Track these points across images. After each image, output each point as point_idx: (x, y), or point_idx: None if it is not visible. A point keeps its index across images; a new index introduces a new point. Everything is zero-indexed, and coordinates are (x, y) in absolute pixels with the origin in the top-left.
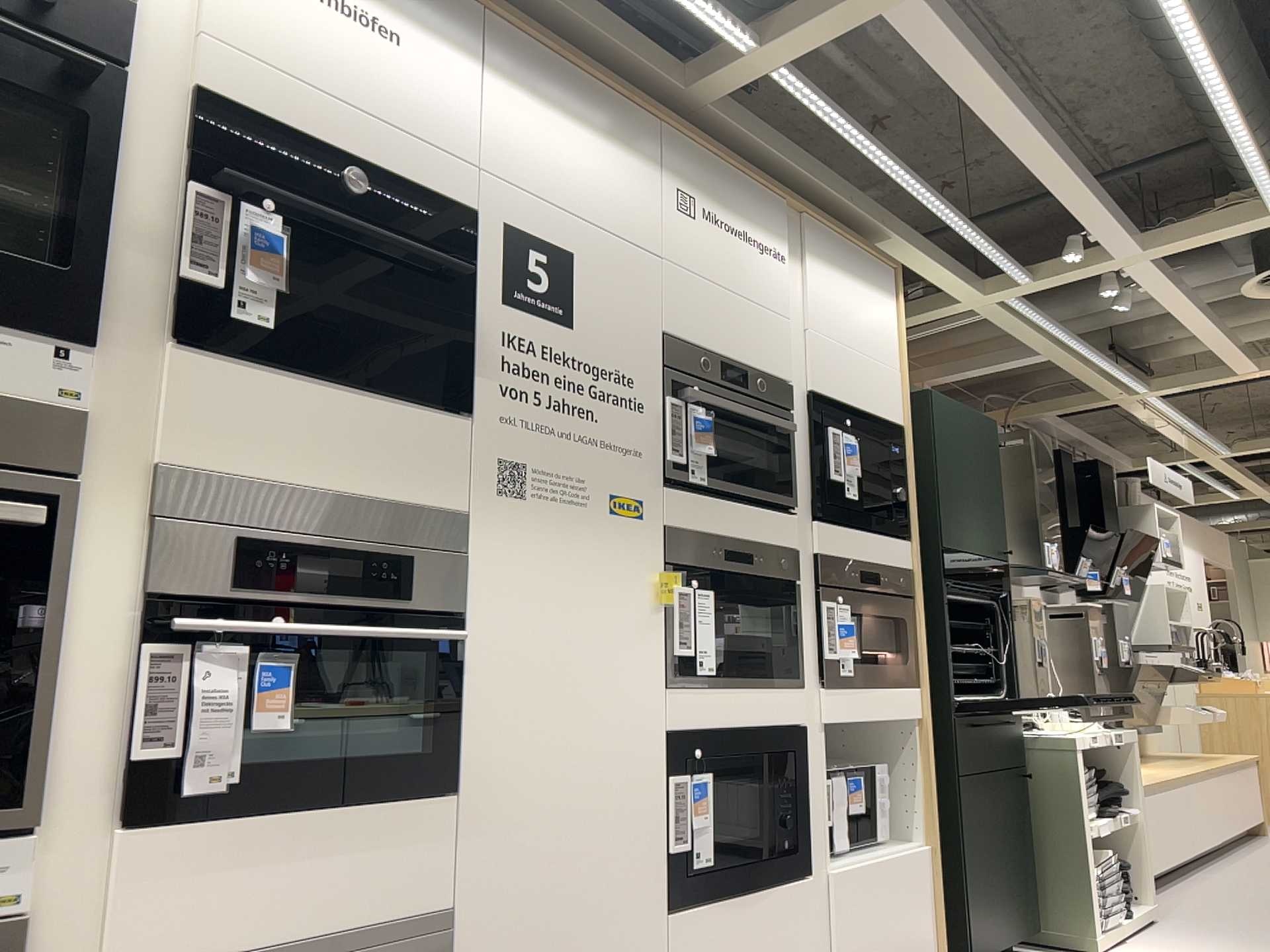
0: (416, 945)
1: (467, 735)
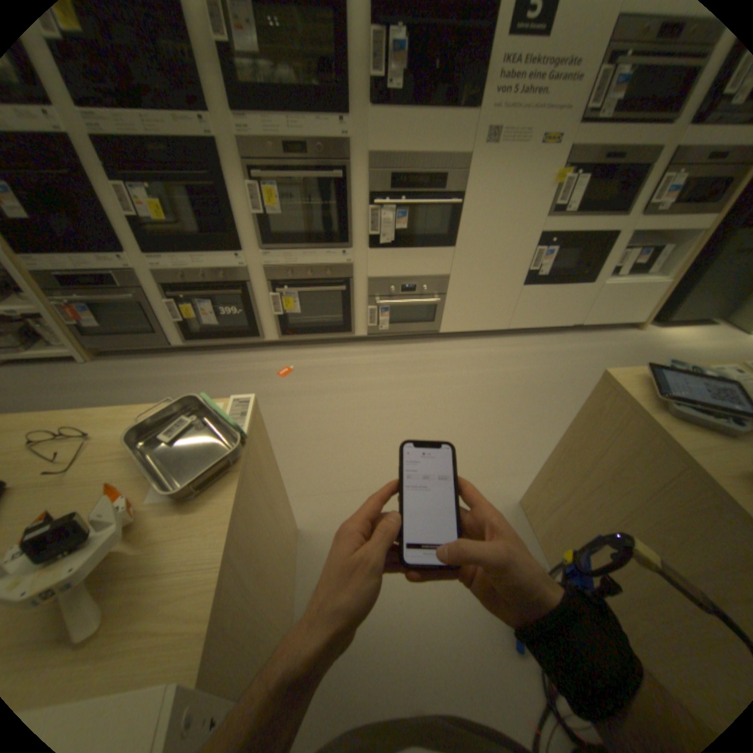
0: (437, 281)
1: (460, 231)
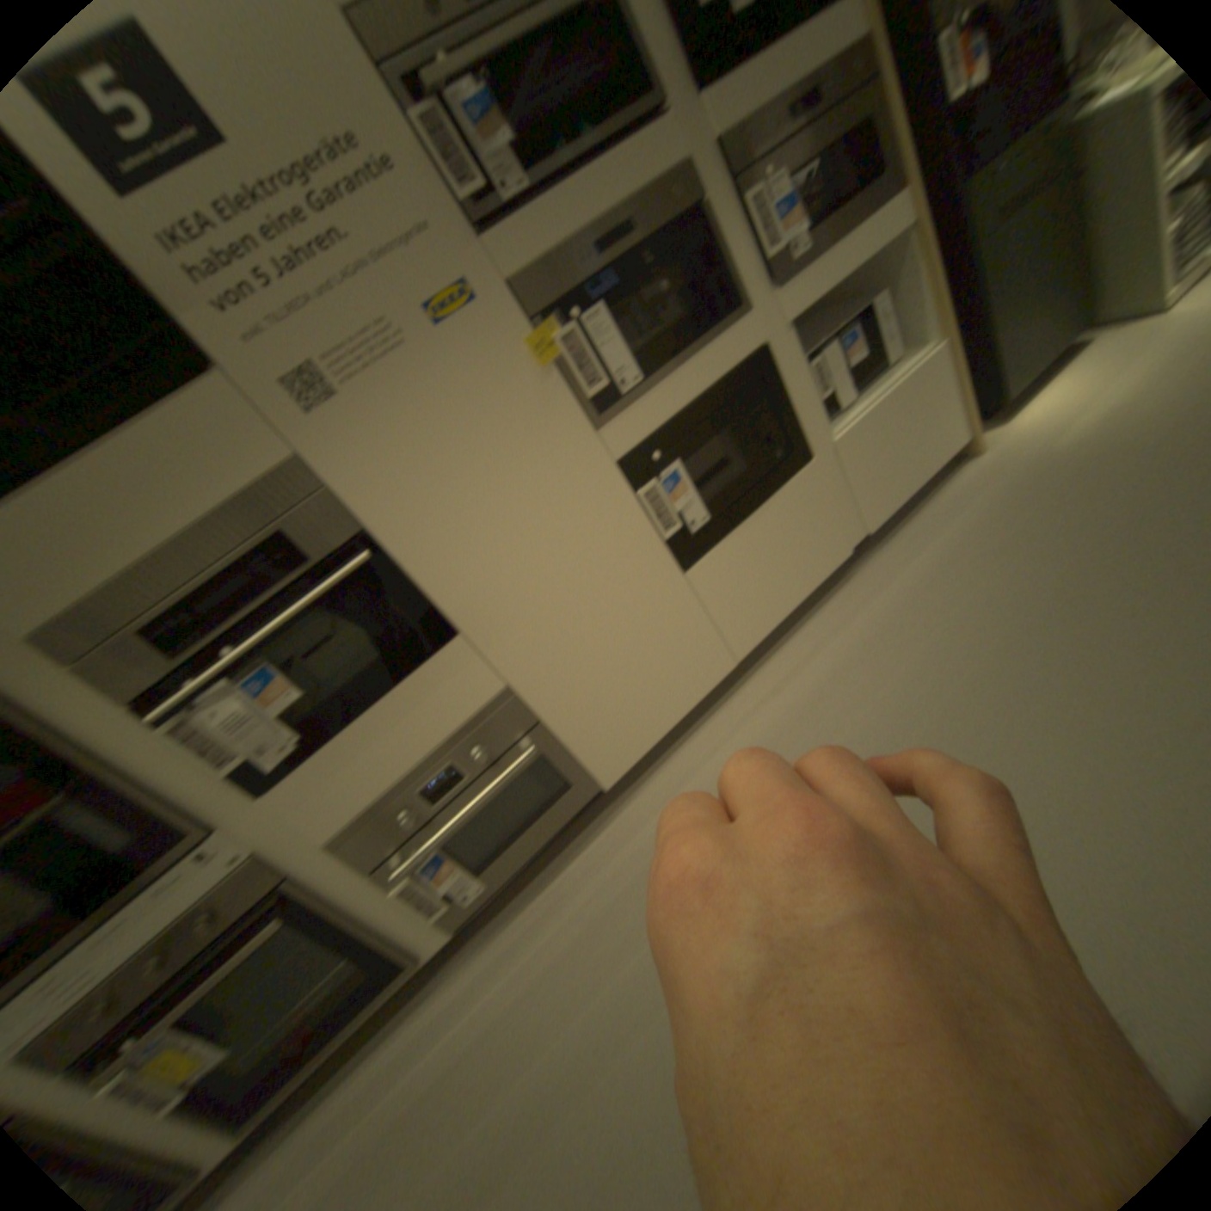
0: (498, 715)
1: (442, 596)
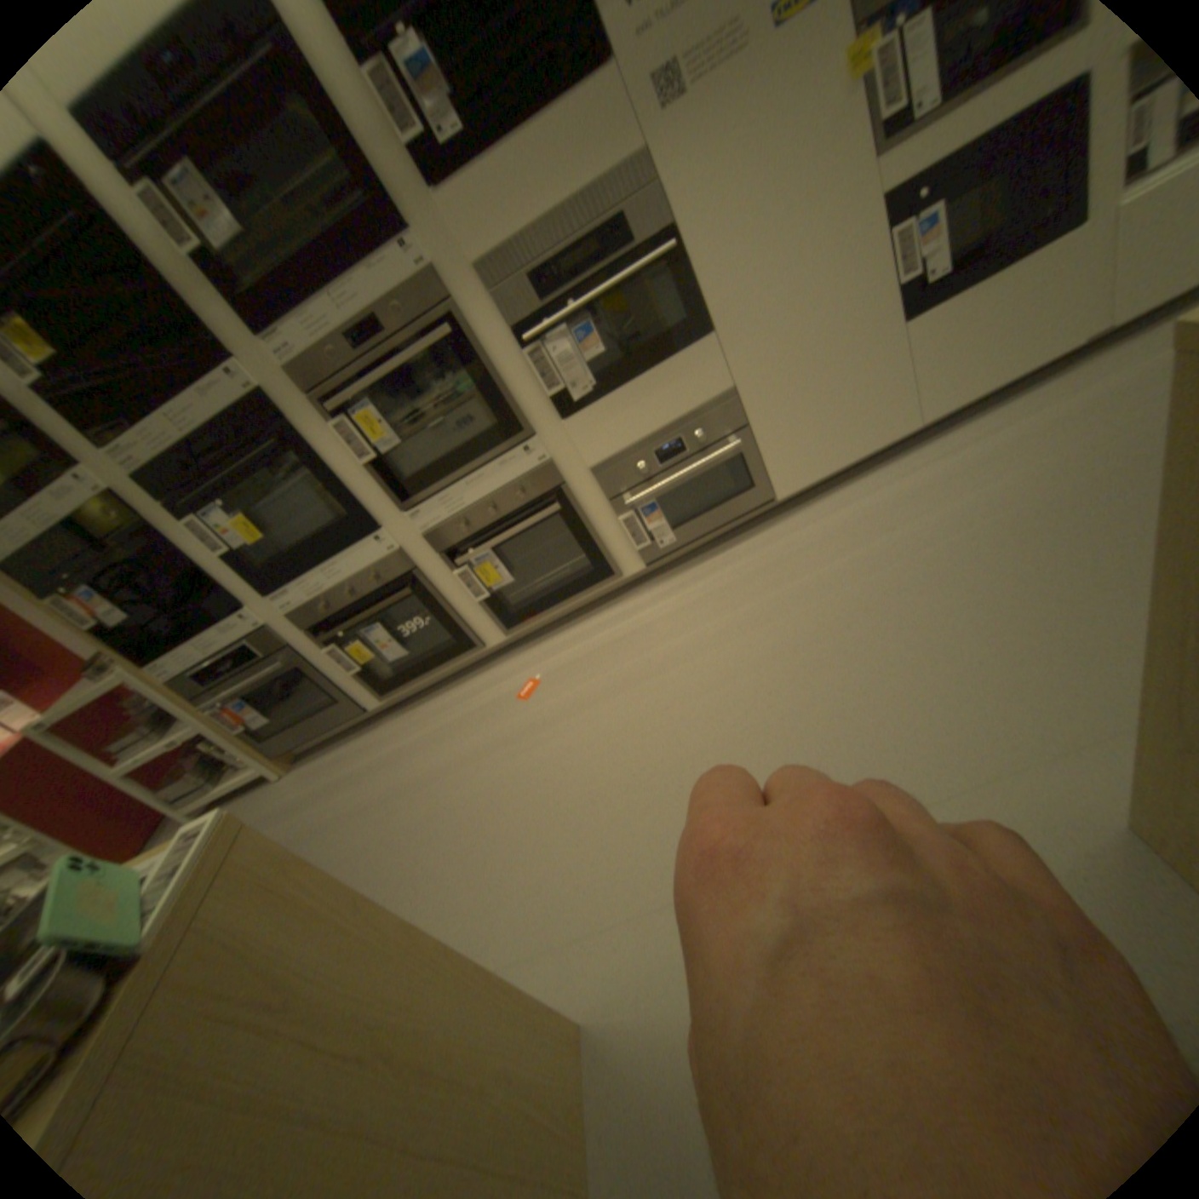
0: (719, 409)
1: (708, 295)
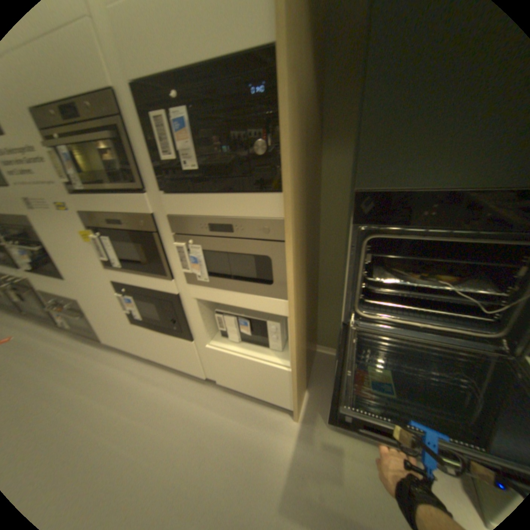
0: (69, 305)
1: (56, 271)
